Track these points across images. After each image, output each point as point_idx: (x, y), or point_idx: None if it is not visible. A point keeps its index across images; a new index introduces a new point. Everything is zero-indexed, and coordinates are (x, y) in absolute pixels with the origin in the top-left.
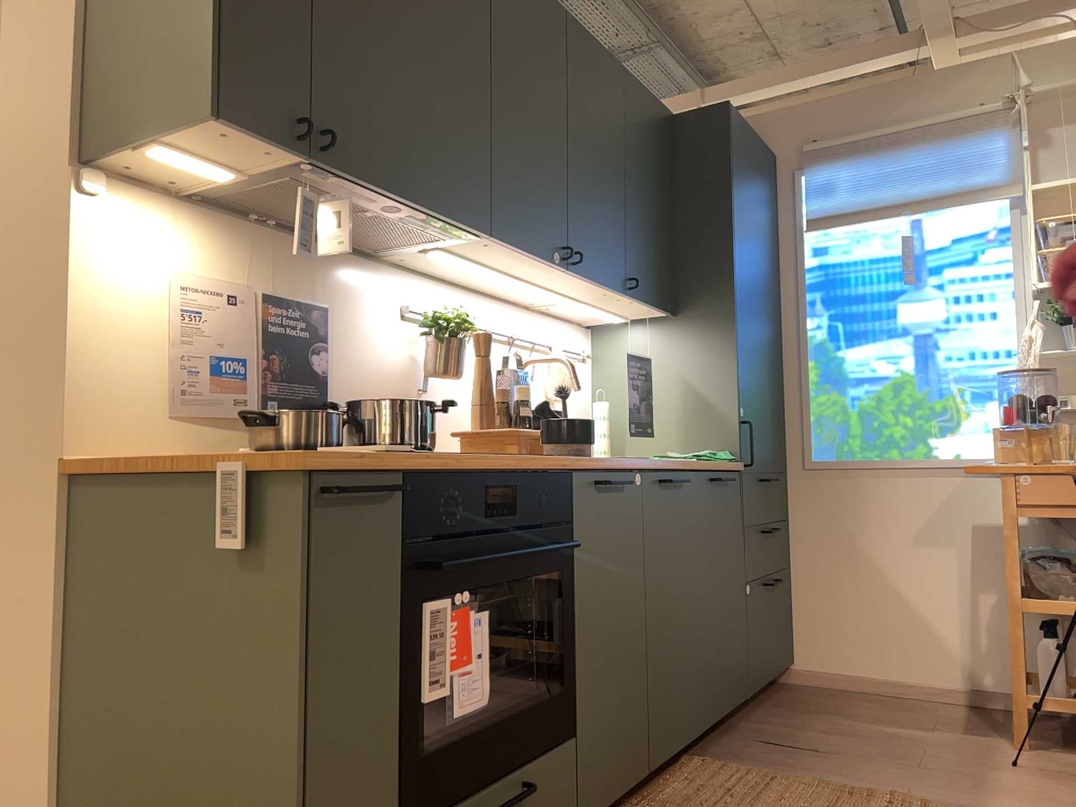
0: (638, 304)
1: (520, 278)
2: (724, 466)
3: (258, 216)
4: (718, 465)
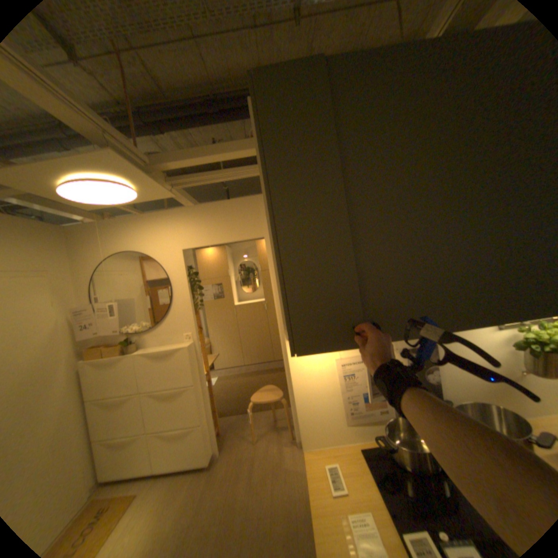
0: None
1: None
2: None
3: None
4: None
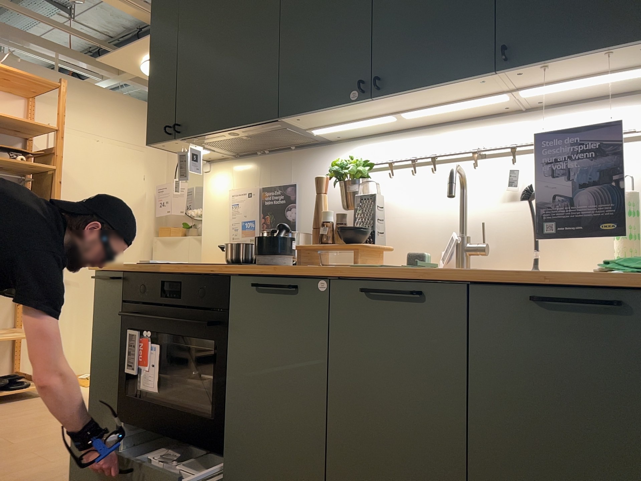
0: (570, 63)
1: (395, 113)
2: (612, 280)
3: (258, 152)
4: (586, 278)
